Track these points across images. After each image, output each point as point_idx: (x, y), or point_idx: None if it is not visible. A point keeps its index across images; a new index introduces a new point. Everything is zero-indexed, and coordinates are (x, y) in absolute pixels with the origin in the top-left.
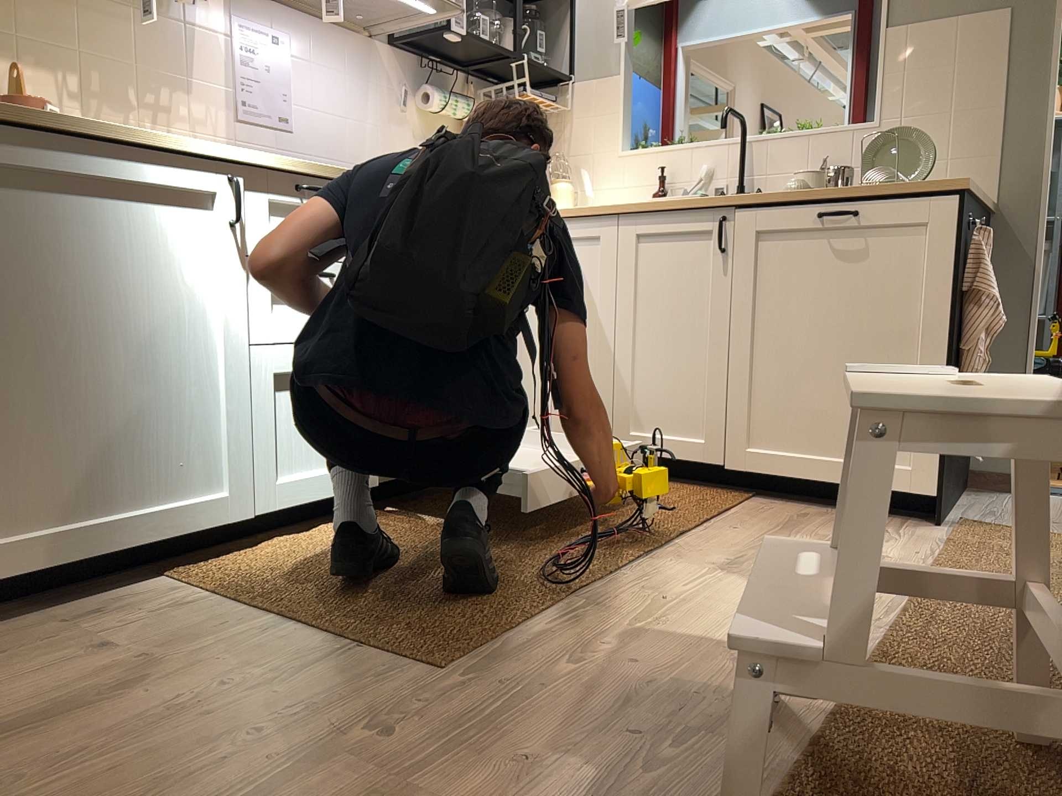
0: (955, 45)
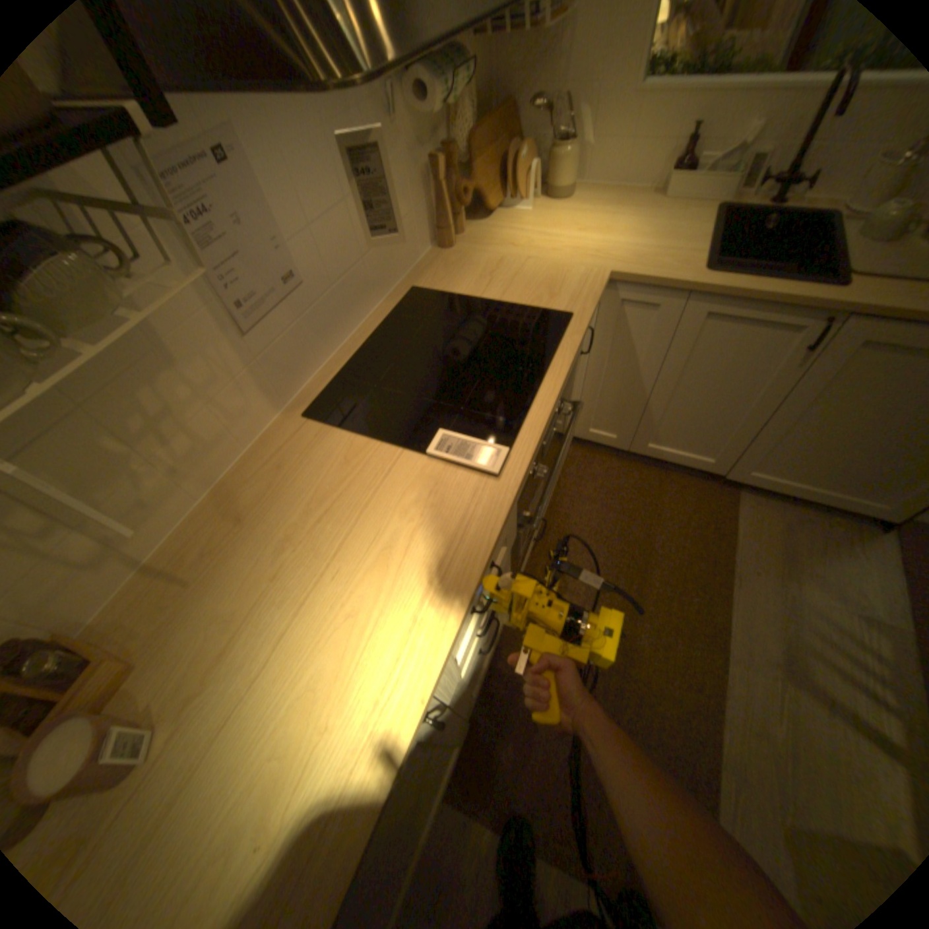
0: None
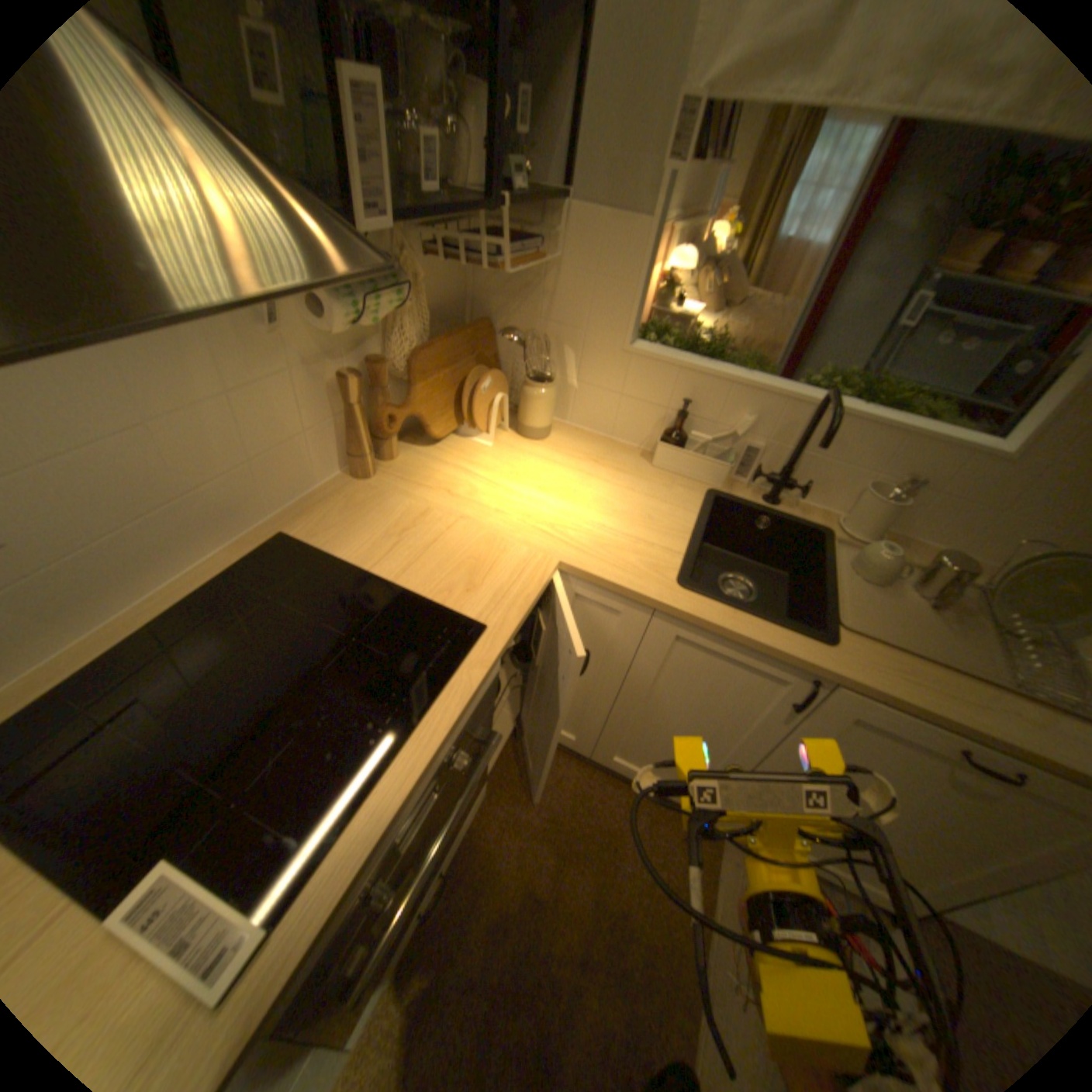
0: None
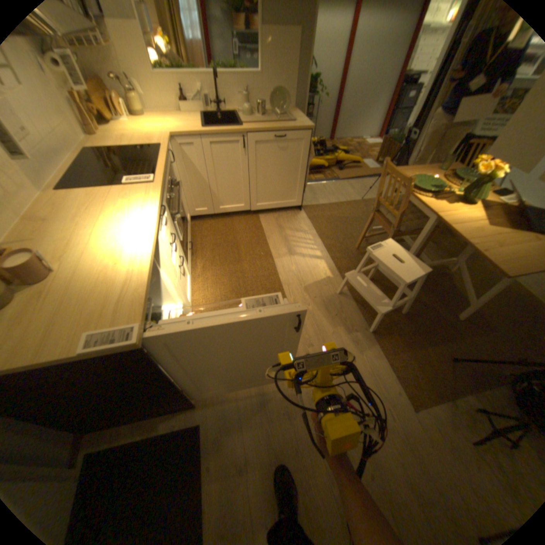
0: (285, 39)
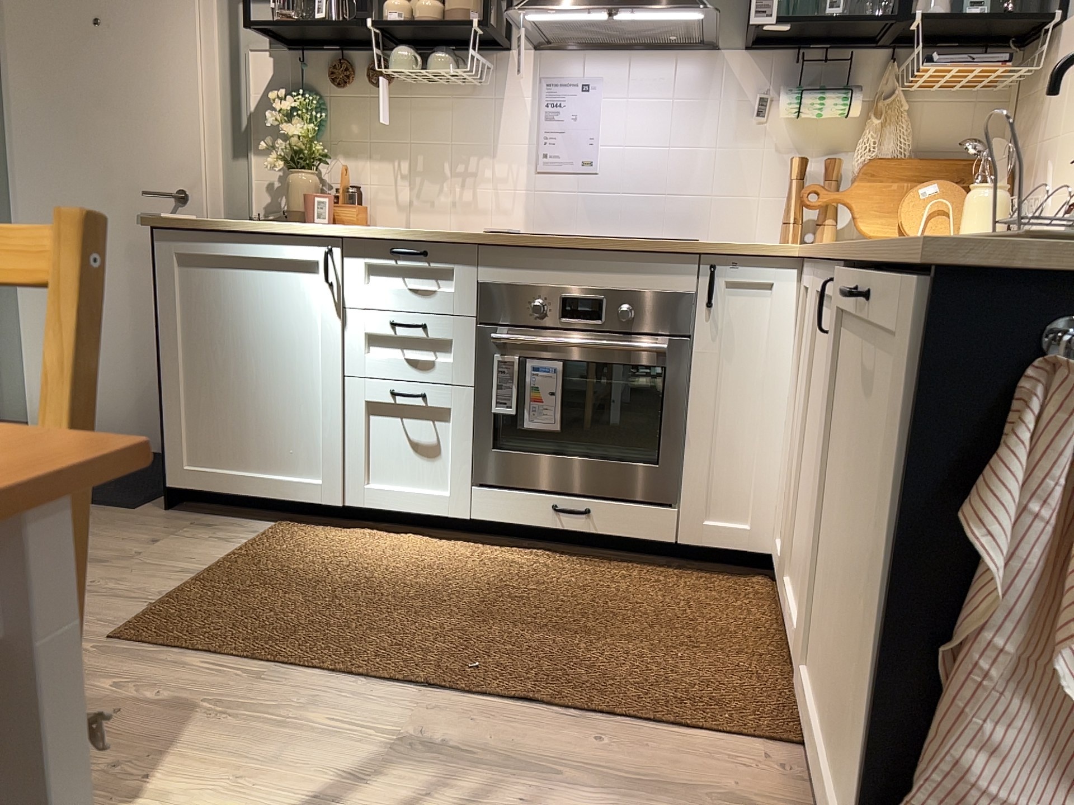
0: None
